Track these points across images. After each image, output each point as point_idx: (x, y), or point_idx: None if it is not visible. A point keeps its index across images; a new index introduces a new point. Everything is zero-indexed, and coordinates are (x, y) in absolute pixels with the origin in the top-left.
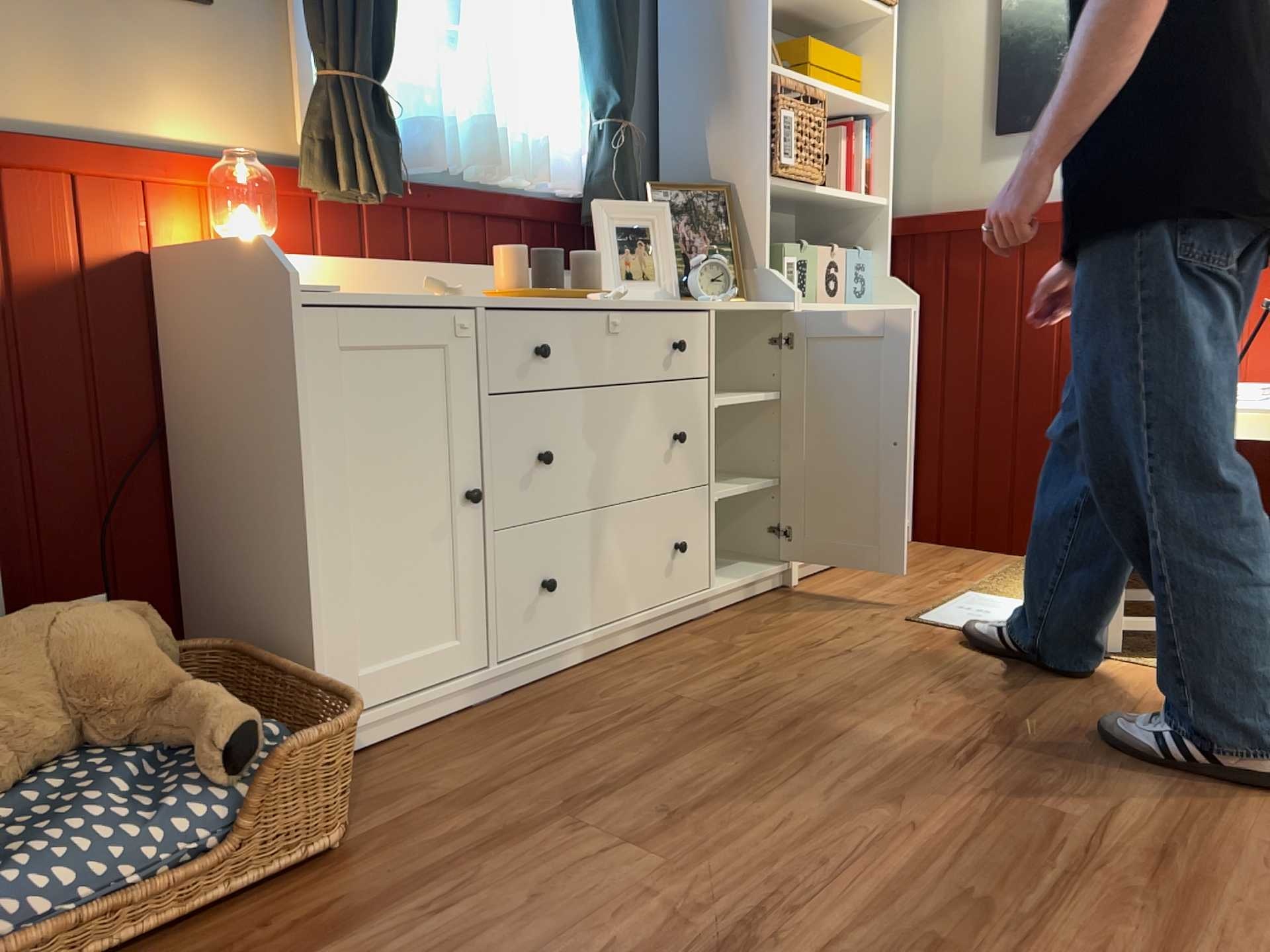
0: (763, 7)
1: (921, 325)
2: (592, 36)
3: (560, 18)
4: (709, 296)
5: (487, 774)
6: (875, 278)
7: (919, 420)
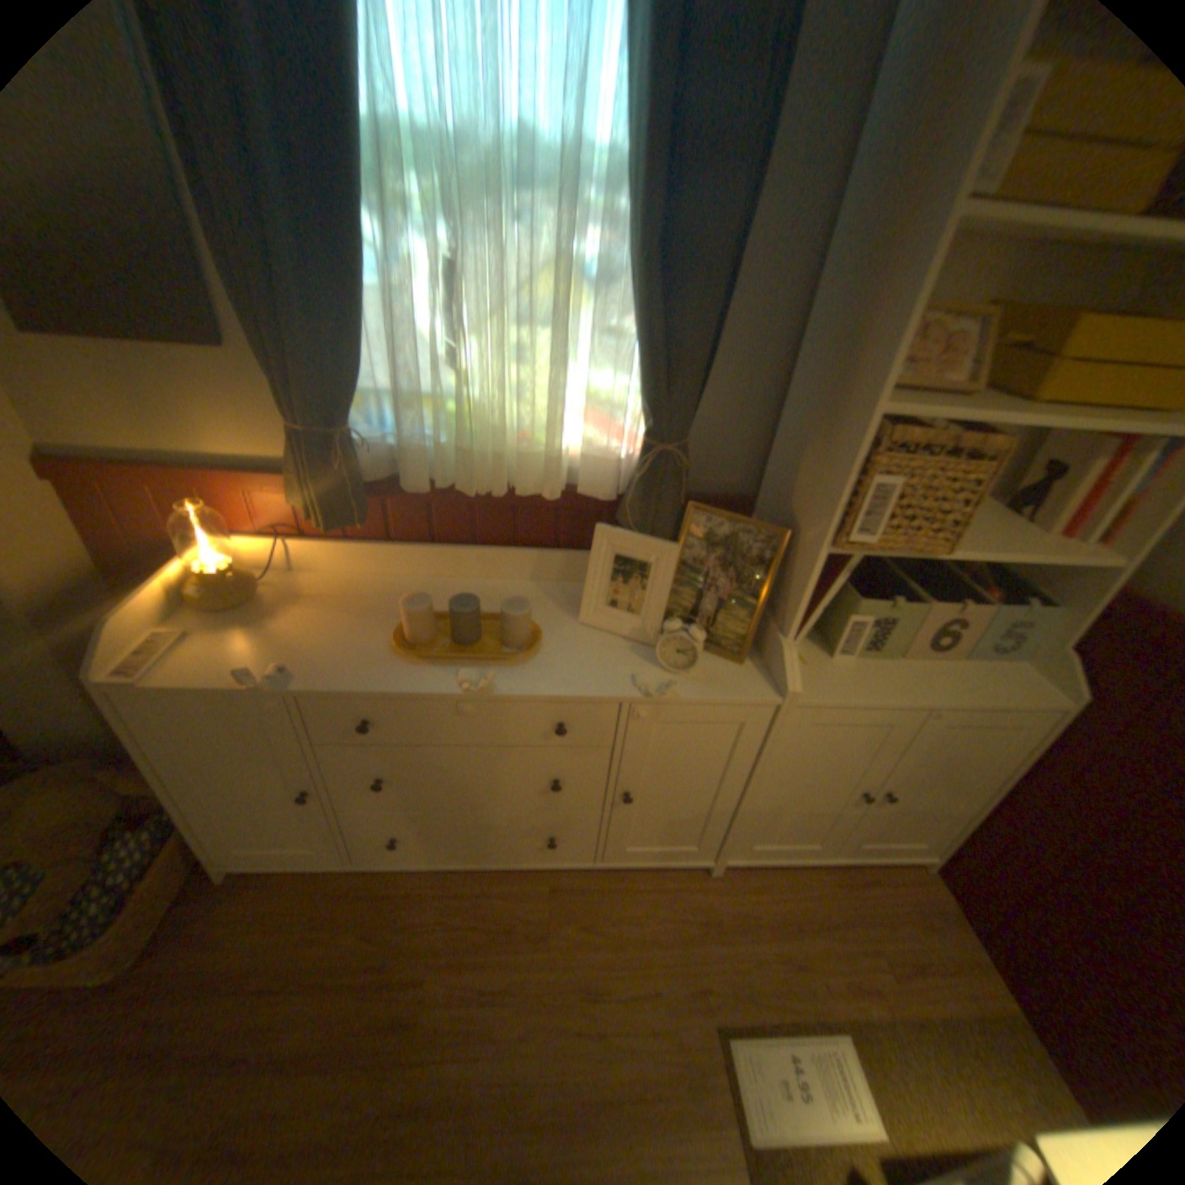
0: (910, 309)
1: (1077, 727)
2: (639, 337)
3: (622, 303)
4: (641, 681)
5: (245, 969)
6: (1053, 638)
7: (1008, 803)
